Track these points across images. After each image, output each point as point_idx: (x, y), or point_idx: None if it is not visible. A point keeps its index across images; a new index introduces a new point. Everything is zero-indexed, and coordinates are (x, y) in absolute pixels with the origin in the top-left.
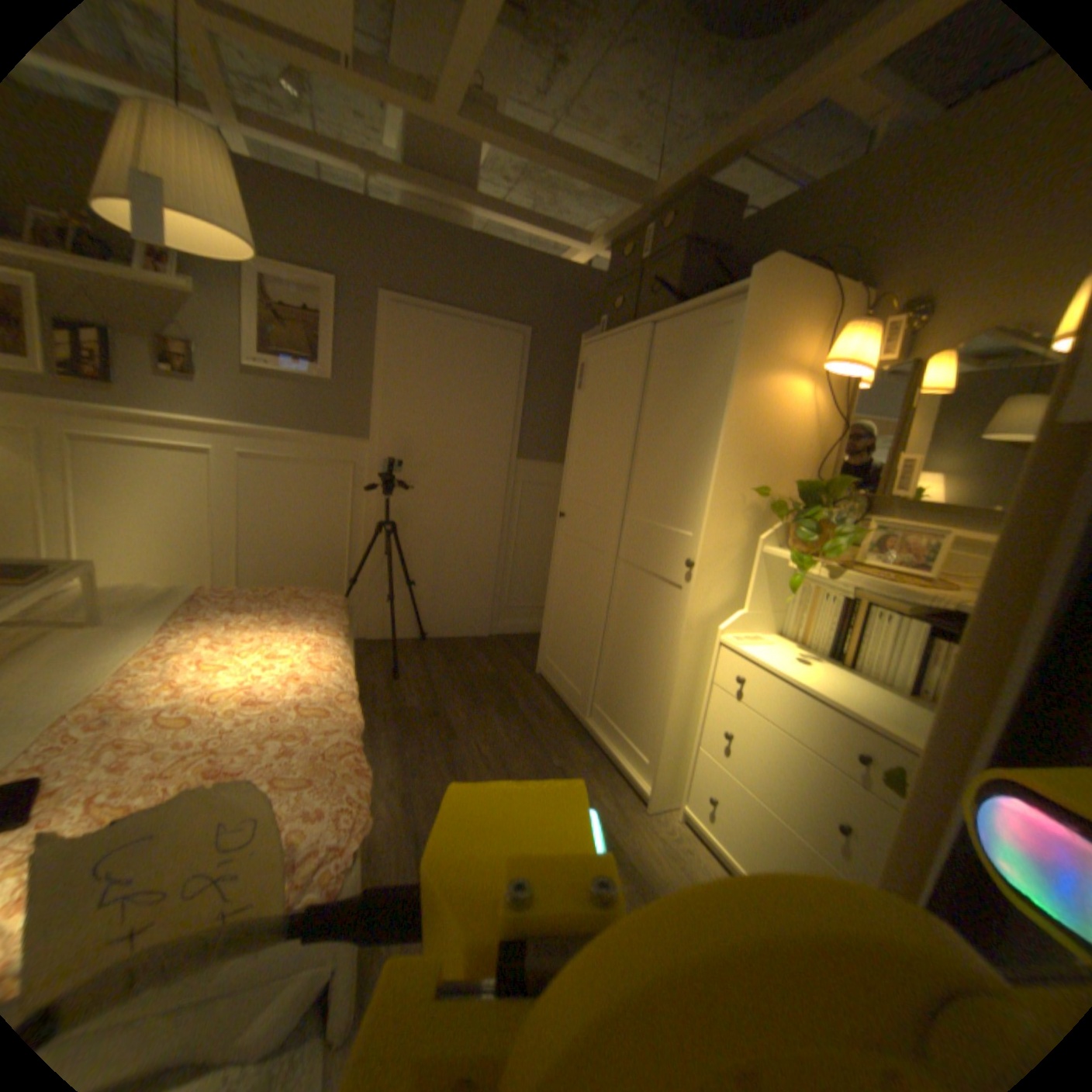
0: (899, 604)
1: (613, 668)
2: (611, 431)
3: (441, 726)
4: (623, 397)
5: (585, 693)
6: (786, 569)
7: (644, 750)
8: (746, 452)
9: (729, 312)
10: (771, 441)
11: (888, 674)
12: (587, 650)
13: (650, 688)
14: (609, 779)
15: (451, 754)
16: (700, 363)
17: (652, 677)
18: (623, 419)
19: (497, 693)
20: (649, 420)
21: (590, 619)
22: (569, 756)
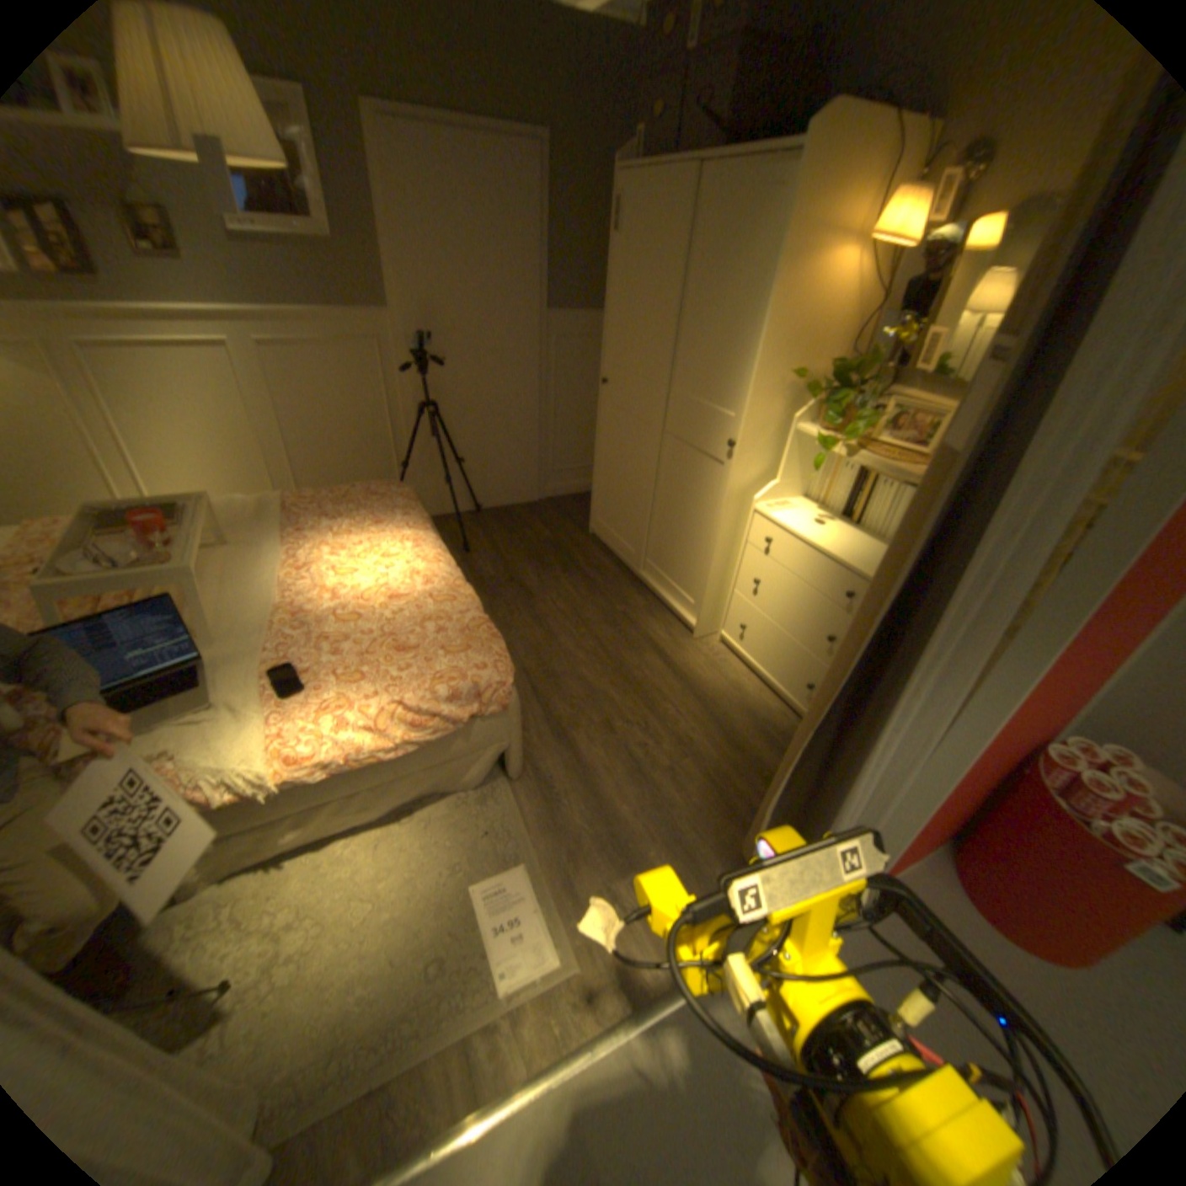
0: (898, 476)
1: (663, 530)
2: (655, 292)
3: (520, 590)
4: (667, 252)
5: (638, 551)
6: (817, 438)
7: (690, 594)
8: (789, 334)
9: (782, 170)
10: (813, 318)
11: (882, 528)
12: (639, 515)
13: (695, 547)
14: (662, 617)
15: (534, 610)
16: (750, 227)
17: (697, 538)
18: (668, 281)
19: (560, 556)
20: (696, 285)
21: (640, 487)
22: (629, 602)
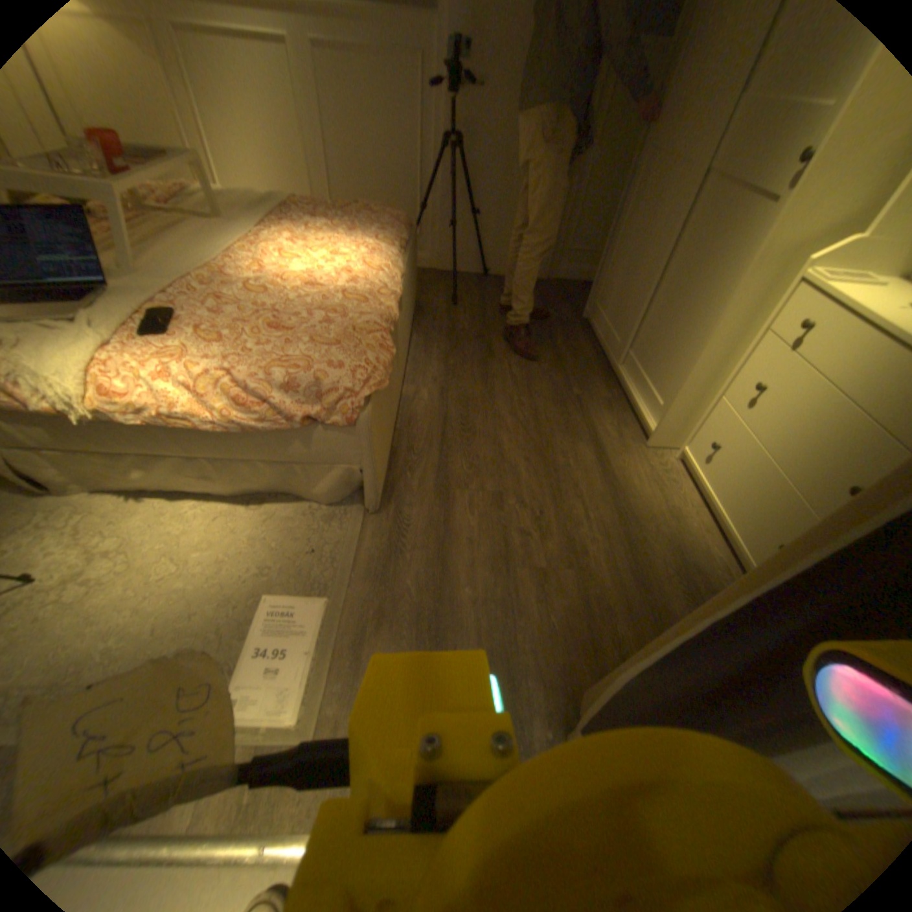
0: None
1: (658, 312)
2: None
3: (483, 347)
4: None
5: (623, 337)
6: None
7: (663, 394)
8: None
9: None
10: None
11: None
12: (637, 292)
13: (691, 333)
14: (621, 414)
15: (486, 368)
16: None
17: (698, 320)
18: None
19: (540, 329)
20: None
21: (649, 255)
22: (590, 389)
